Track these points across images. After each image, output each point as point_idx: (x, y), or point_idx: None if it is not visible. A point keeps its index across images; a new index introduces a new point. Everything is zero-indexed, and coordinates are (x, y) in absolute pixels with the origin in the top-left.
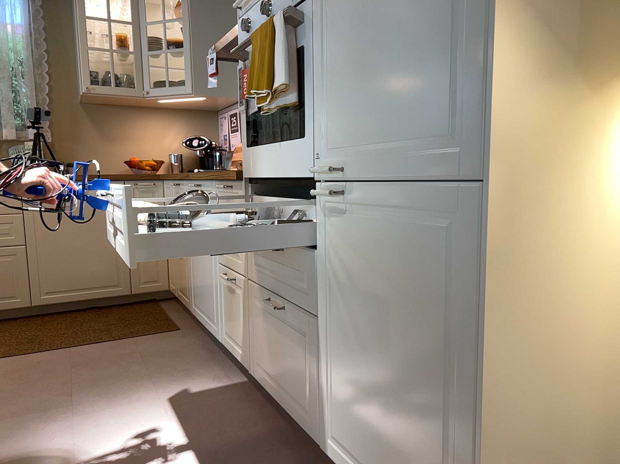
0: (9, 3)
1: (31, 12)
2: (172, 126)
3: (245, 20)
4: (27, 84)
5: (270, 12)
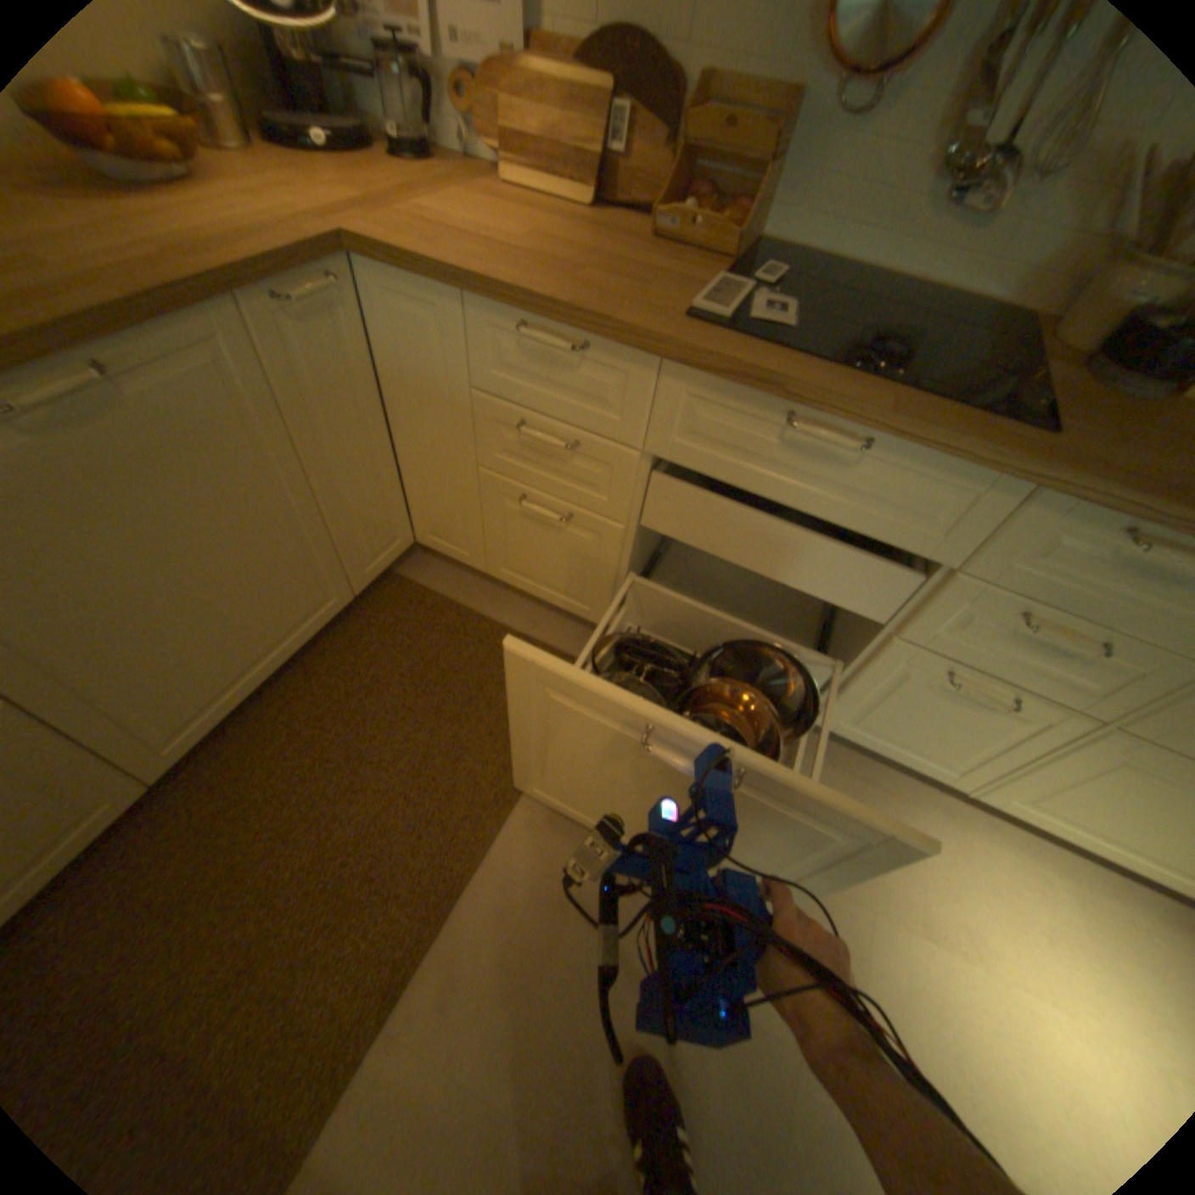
0: None
1: None
2: None
3: None
4: None
5: None
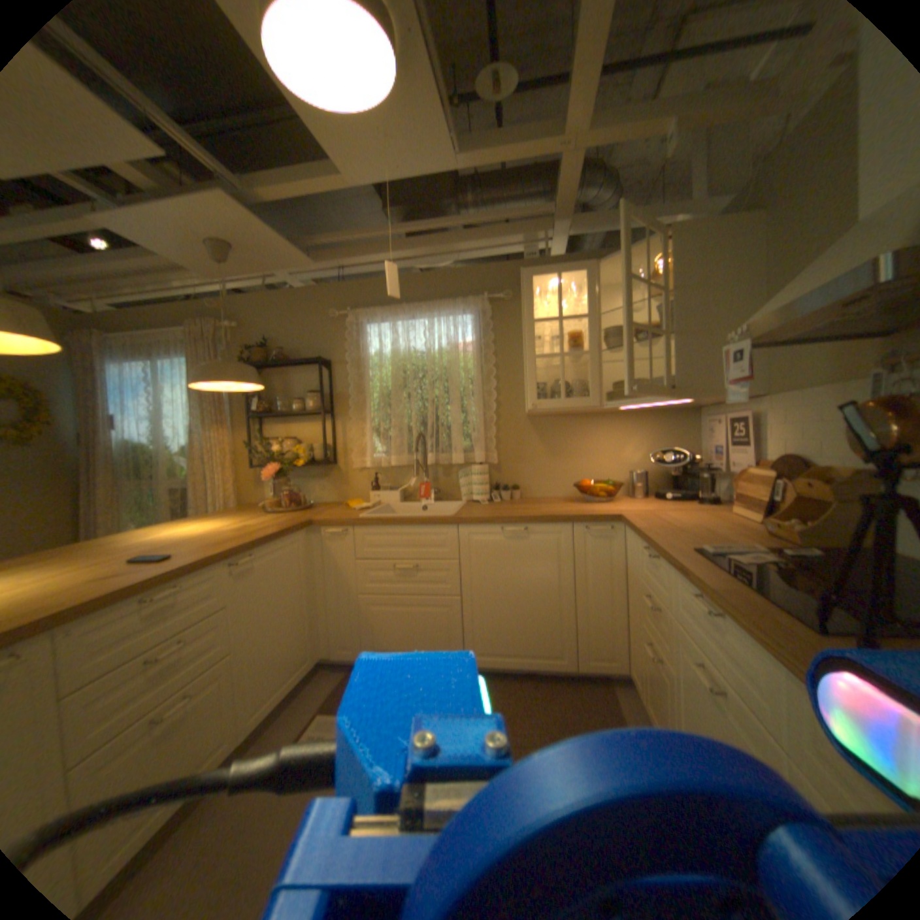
0: (462, 322)
1: (480, 327)
2: (634, 434)
3: None
4: (475, 403)
5: None
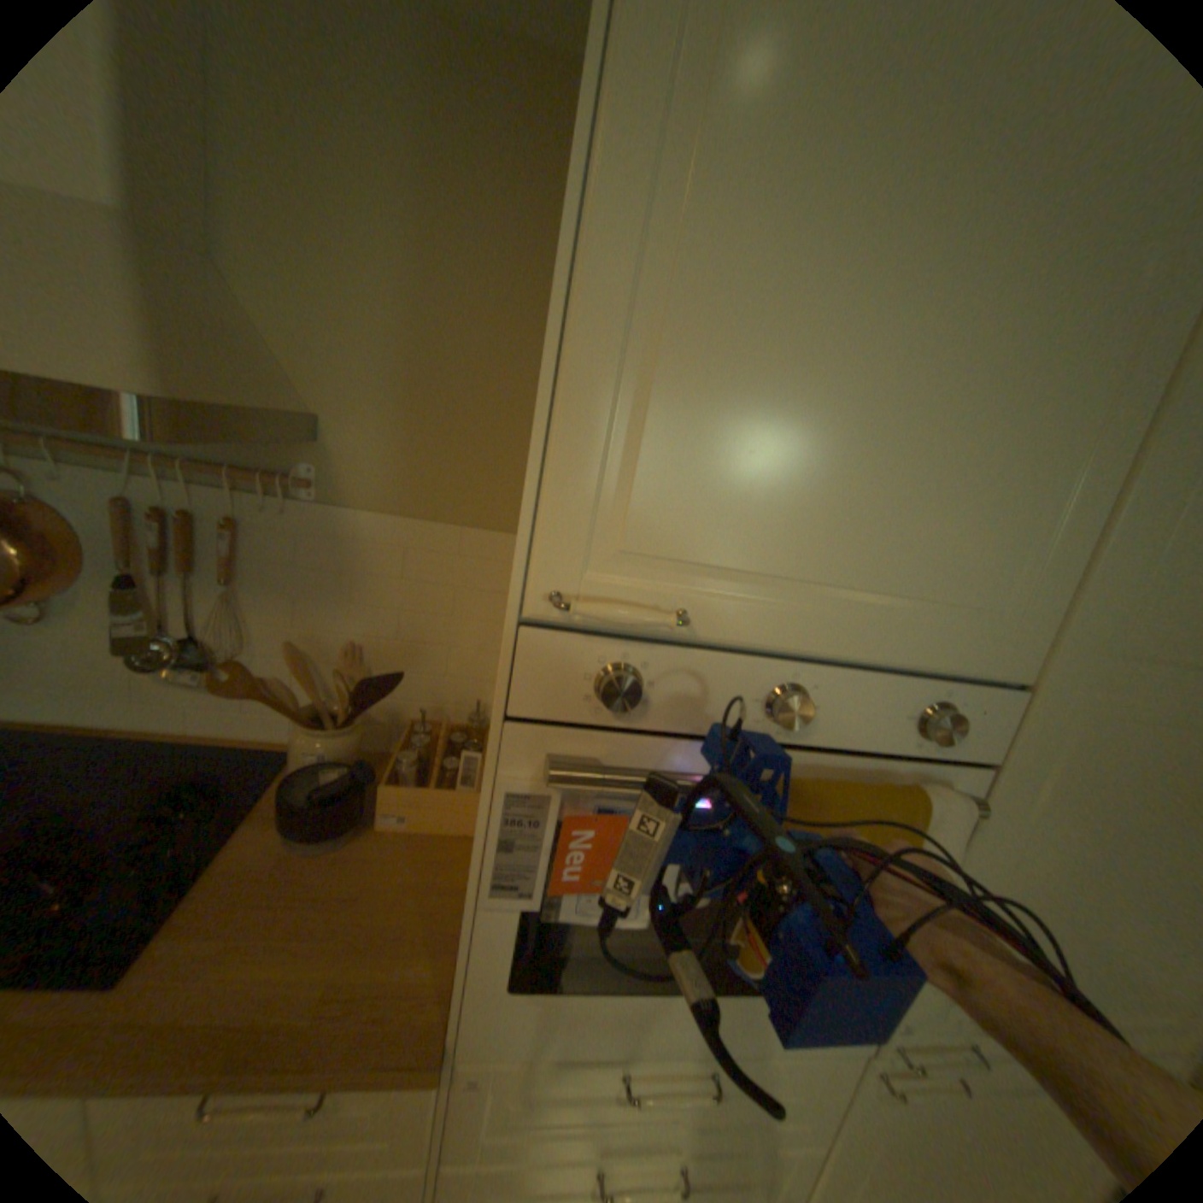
0: None
1: None
2: None
3: (631, 682)
4: None
5: (790, 719)
